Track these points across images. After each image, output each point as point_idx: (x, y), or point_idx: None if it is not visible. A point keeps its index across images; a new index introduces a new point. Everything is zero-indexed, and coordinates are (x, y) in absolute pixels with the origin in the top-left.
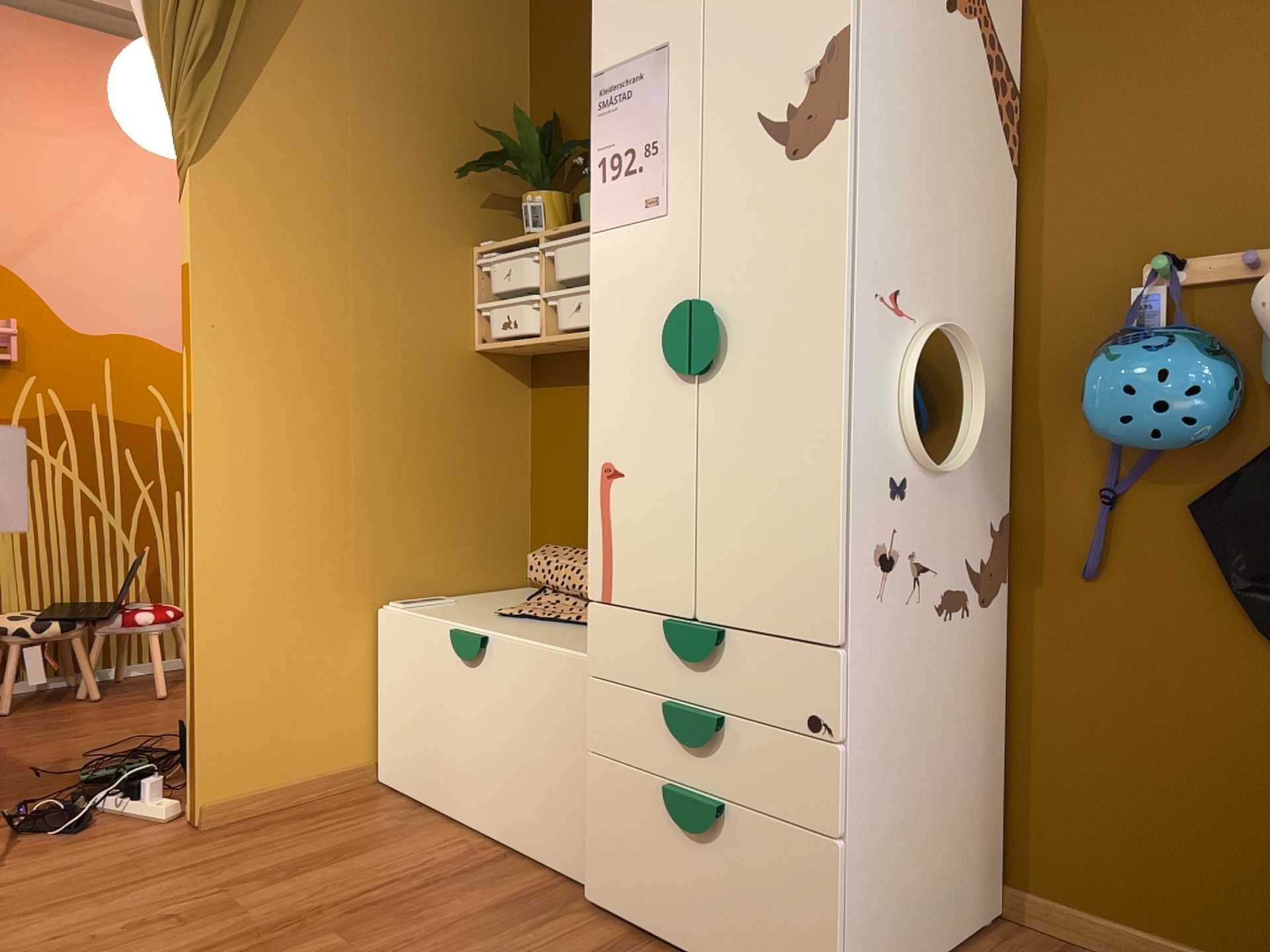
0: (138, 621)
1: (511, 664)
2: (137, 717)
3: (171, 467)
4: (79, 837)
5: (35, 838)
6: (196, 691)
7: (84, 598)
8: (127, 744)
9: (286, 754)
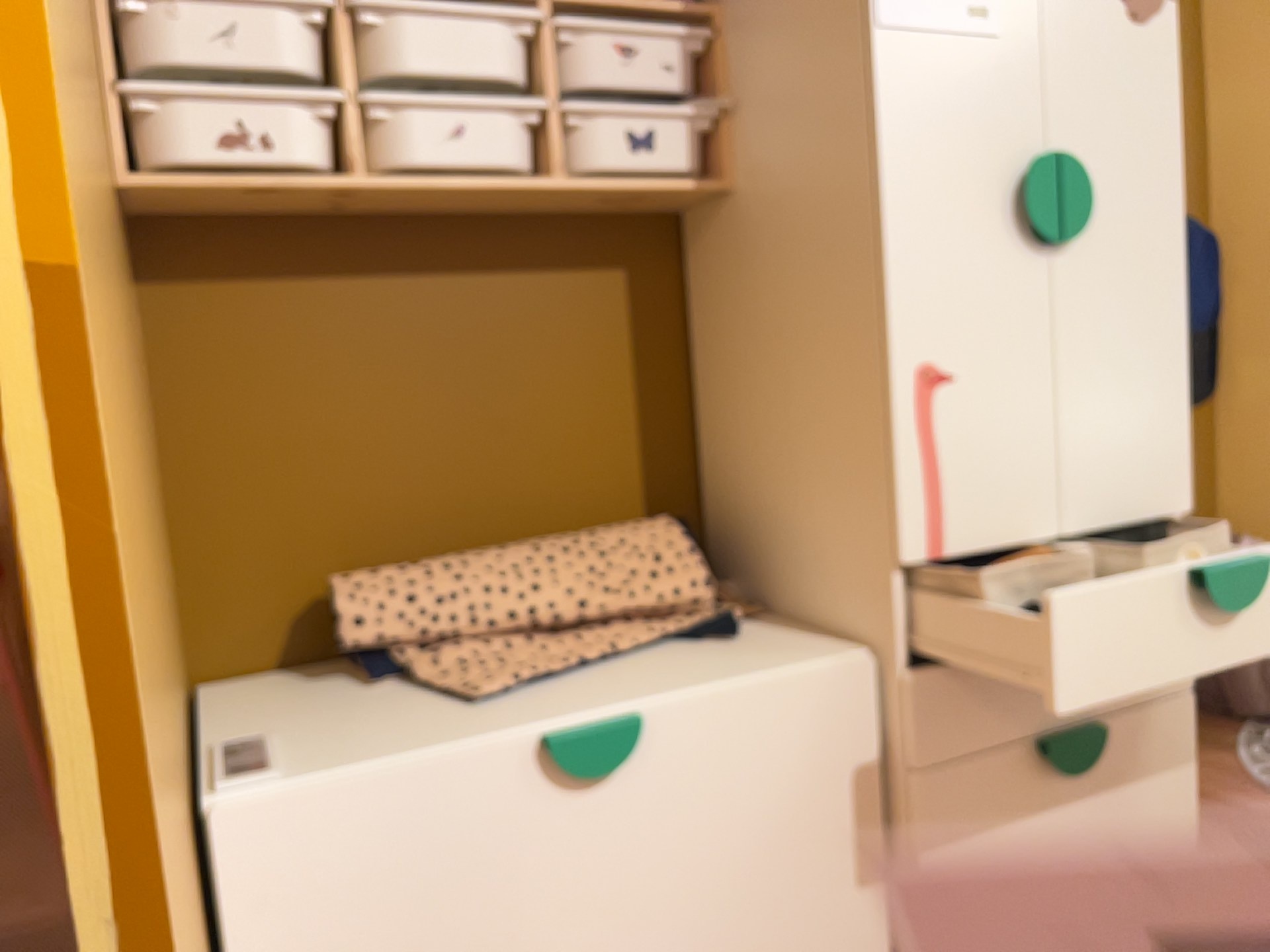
0: None
1: (703, 735)
2: None
3: None
4: None
5: None
6: None
7: None
8: None
9: None
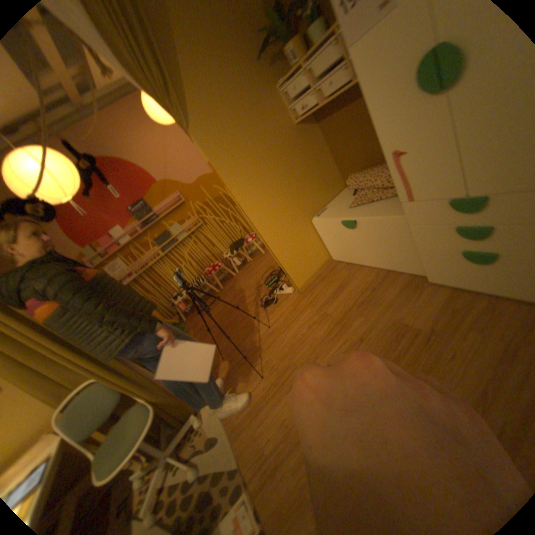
0: (249, 241)
1: (369, 224)
2: (263, 262)
3: (229, 201)
4: (278, 303)
5: (269, 306)
6: (283, 265)
7: (234, 240)
8: (267, 271)
9: (310, 266)
